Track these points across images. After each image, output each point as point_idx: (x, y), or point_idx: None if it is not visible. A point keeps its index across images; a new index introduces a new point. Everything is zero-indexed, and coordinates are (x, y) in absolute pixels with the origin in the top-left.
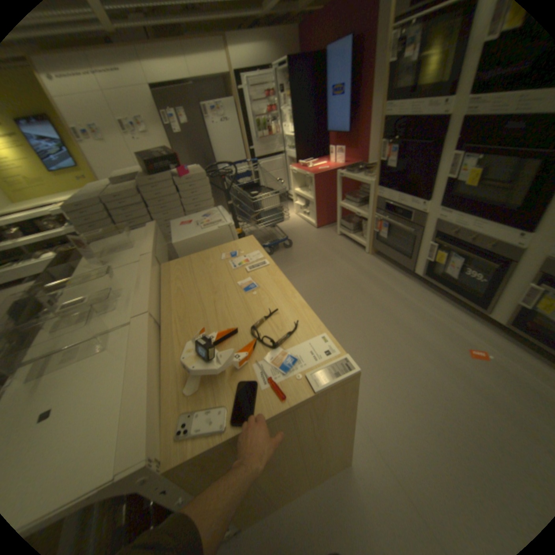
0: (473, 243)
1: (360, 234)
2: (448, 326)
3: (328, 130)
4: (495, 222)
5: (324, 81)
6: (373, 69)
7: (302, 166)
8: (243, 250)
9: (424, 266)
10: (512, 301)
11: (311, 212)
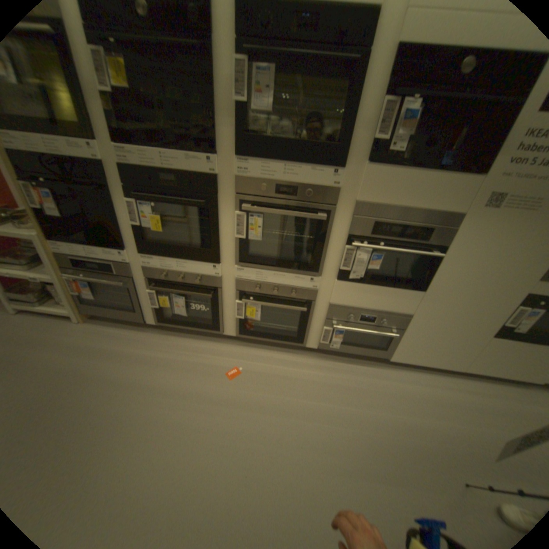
0: (183, 282)
1: (51, 303)
2: (199, 364)
3: None
4: (191, 261)
5: None
6: None
7: None
8: None
9: (151, 315)
10: (230, 318)
11: None
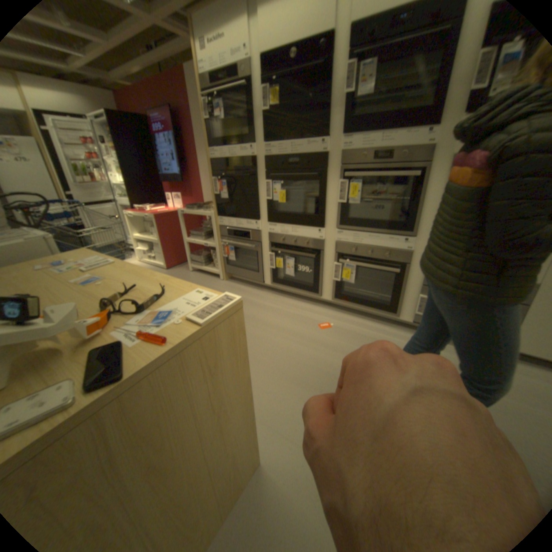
0: (295, 243)
1: (210, 263)
2: (298, 314)
3: (160, 179)
4: (302, 224)
5: (148, 138)
6: (192, 132)
7: (137, 210)
8: (68, 257)
9: (269, 275)
10: (328, 279)
11: (156, 253)
